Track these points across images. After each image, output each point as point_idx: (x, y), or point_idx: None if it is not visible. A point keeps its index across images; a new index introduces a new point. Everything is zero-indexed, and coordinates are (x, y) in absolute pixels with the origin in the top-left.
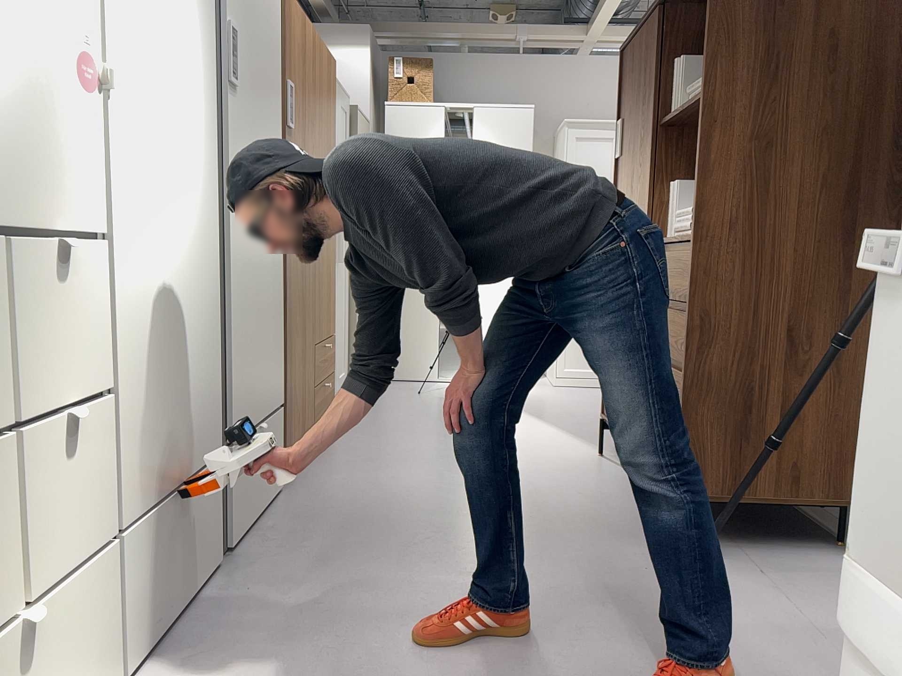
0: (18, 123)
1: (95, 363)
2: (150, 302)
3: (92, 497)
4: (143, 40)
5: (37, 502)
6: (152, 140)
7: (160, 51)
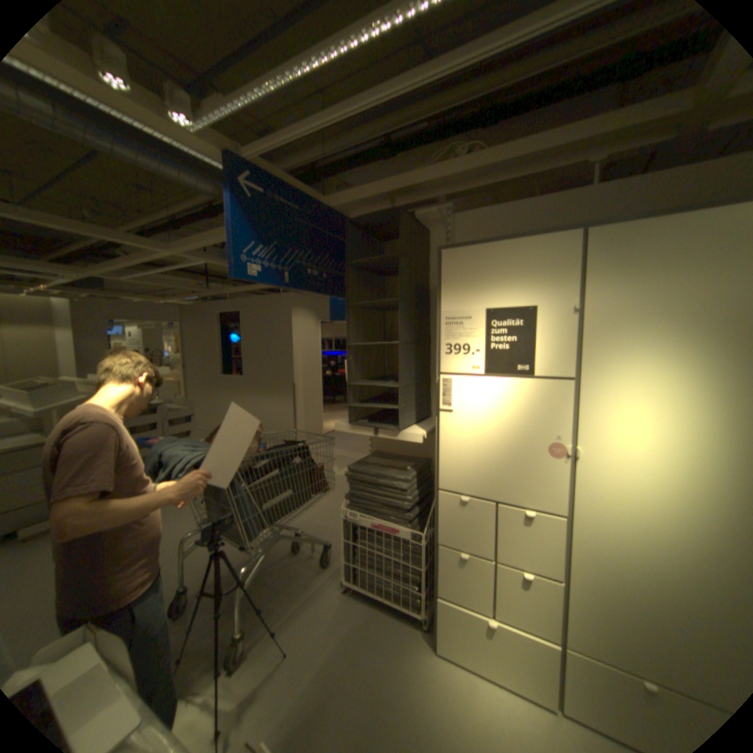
0: (514, 472)
1: (556, 568)
2: (623, 563)
3: (547, 618)
4: (632, 429)
5: (509, 594)
6: (638, 480)
7: (658, 431)
